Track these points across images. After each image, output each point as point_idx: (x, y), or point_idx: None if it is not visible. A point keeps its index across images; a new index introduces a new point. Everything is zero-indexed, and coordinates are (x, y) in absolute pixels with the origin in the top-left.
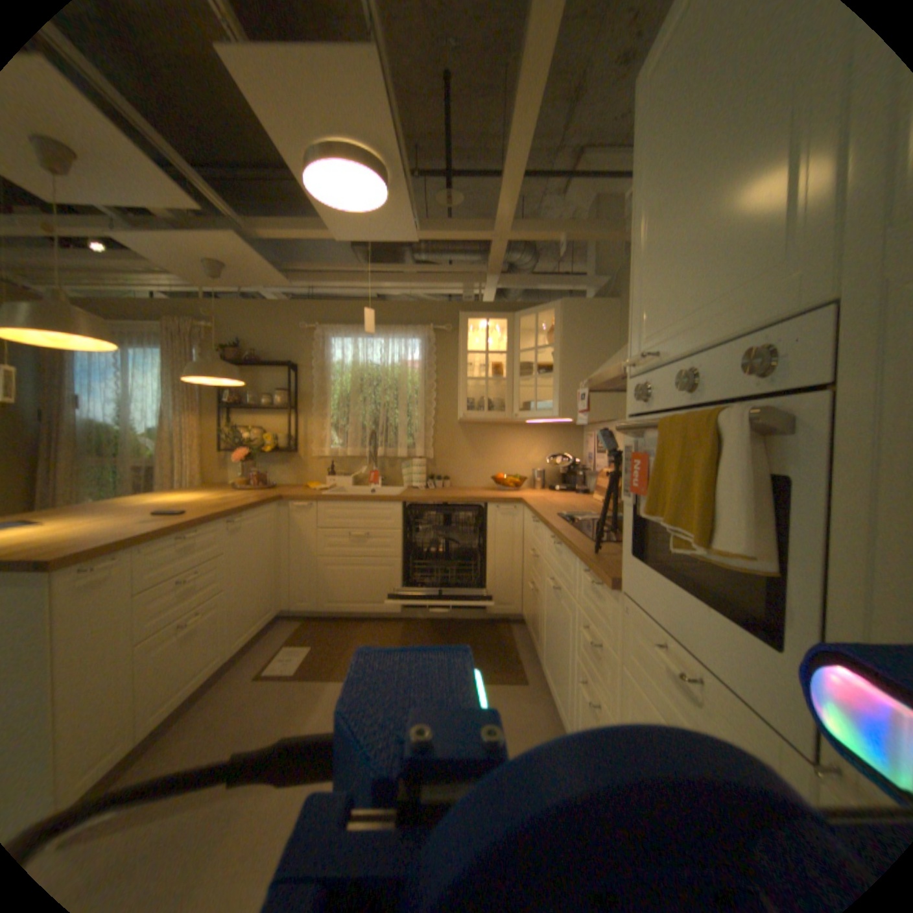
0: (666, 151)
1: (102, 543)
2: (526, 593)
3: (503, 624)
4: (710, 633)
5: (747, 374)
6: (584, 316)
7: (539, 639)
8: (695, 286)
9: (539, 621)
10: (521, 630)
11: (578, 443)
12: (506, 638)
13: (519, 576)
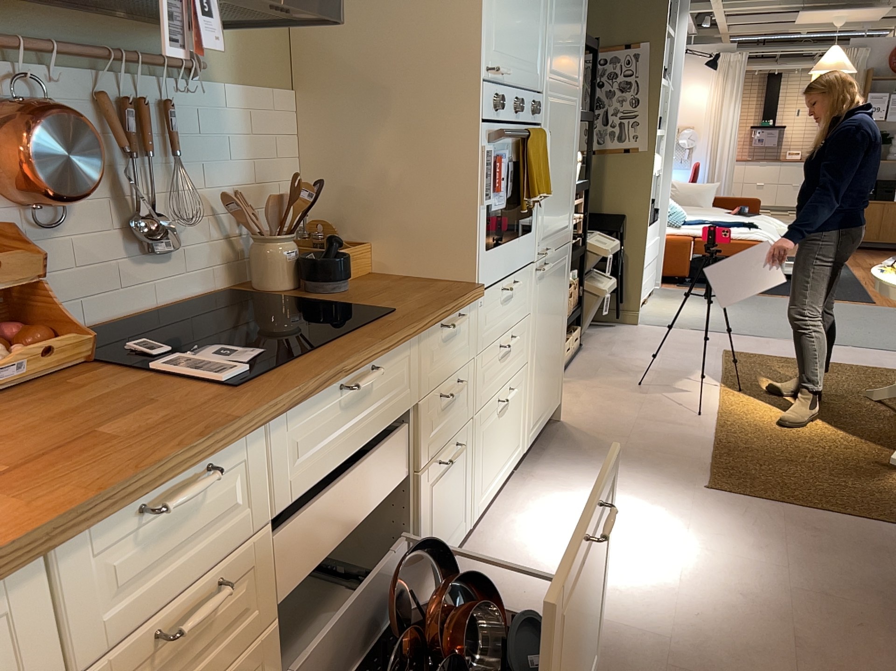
0: None
1: None
2: None
3: None
4: (519, 249)
5: (531, 115)
6: None
7: None
8: (519, 47)
9: None
10: None
11: None
12: None
13: None
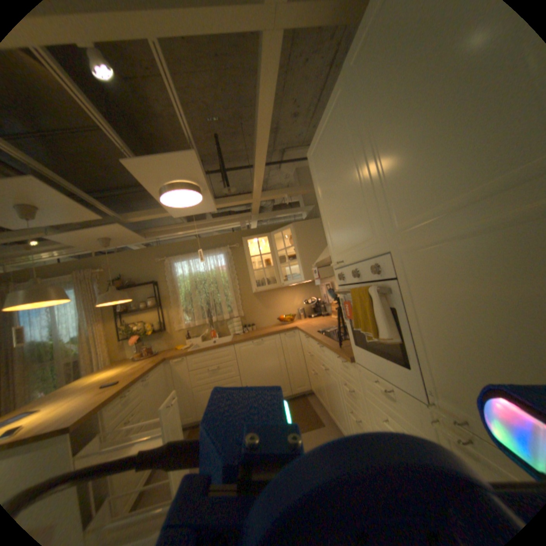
0: (325, 186)
1: (87, 410)
2: (311, 377)
3: (302, 398)
4: (388, 370)
5: (372, 273)
6: (305, 229)
7: (324, 400)
8: (348, 239)
9: (321, 390)
10: (313, 398)
11: (317, 289)
12: (306, 405)
13: (305, 369)
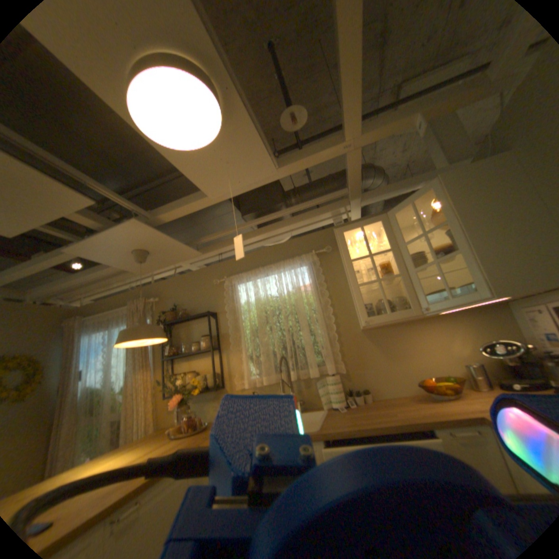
0: None
1: None
2: None
3: None
4: None
5: None
6: (475, 180)
7: None
8: None
9: None
10: None
11: (511, 322)
12: None
13: None
